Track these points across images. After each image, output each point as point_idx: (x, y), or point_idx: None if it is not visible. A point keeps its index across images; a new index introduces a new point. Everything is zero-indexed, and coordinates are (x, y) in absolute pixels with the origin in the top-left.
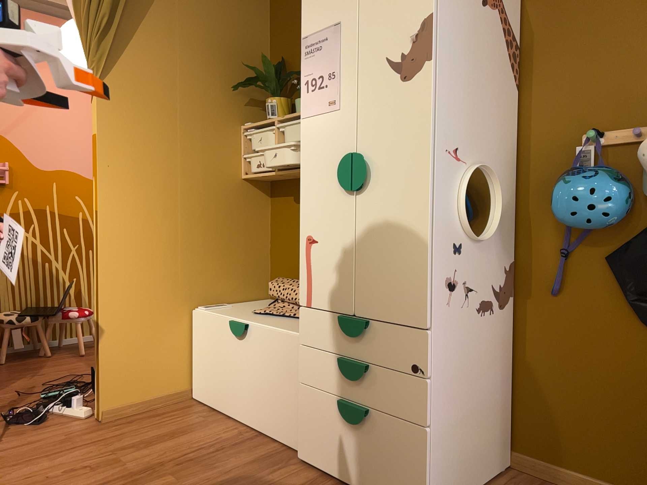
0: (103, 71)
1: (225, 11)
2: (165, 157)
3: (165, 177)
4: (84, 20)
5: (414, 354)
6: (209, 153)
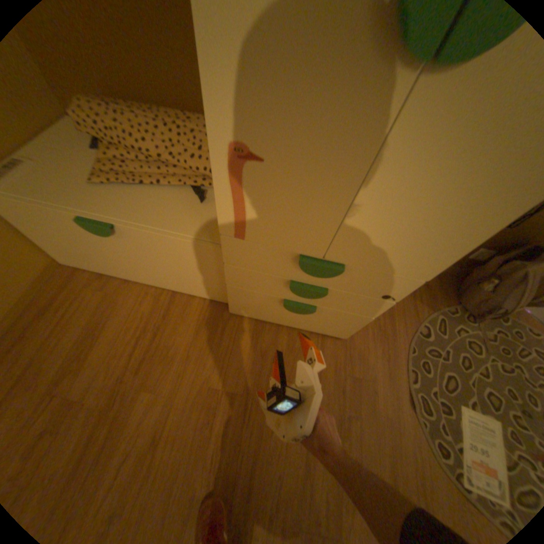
0: None
1: None
2: None
3: None
4: None
5: (392, 290)
6: None
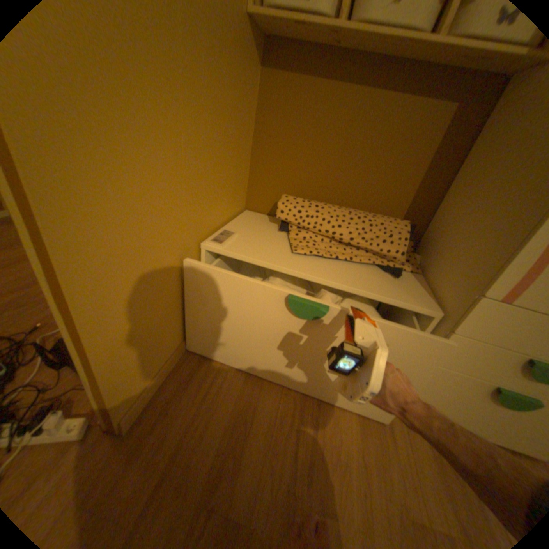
0: None
1: None
2: None
3: None
4: None
5: None
6: None
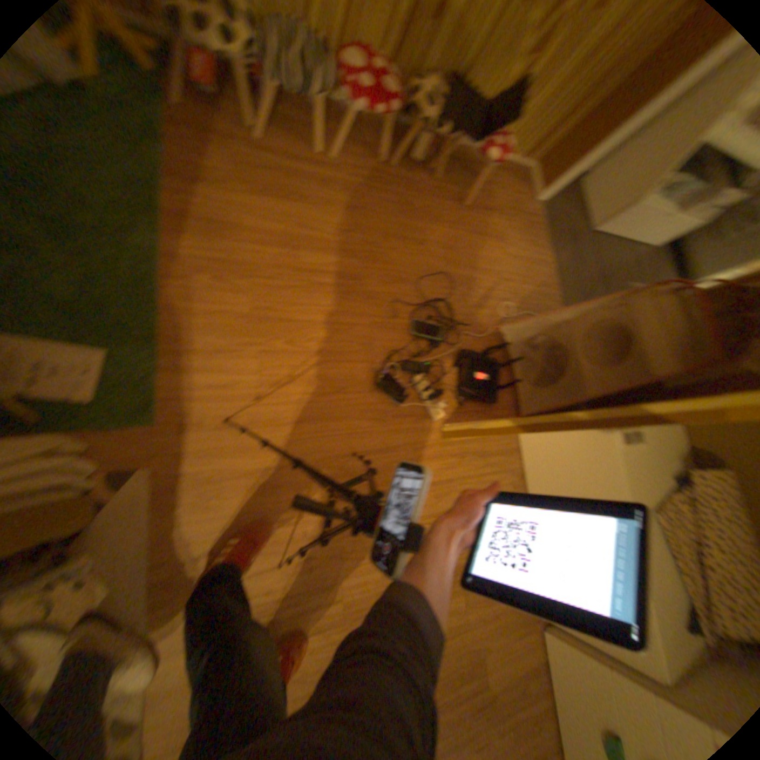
0: None
1: None
2: None
3: None
4: None
5: None
6: None
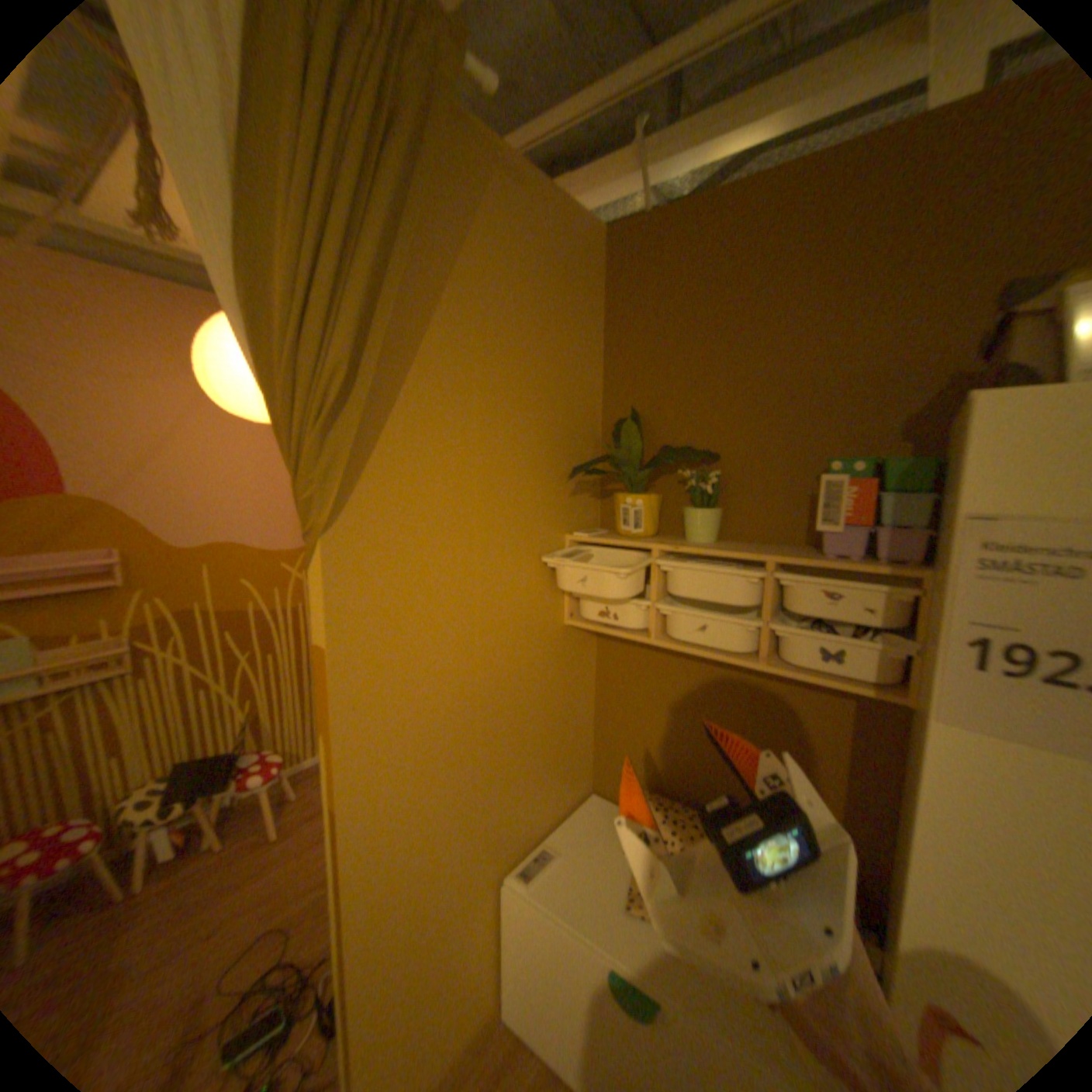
0: (334, 501)
1: (545, 322)
2: (456, 640)
3: (457, 677)
4: (275, 369)
5: None
6: (522, 601)
